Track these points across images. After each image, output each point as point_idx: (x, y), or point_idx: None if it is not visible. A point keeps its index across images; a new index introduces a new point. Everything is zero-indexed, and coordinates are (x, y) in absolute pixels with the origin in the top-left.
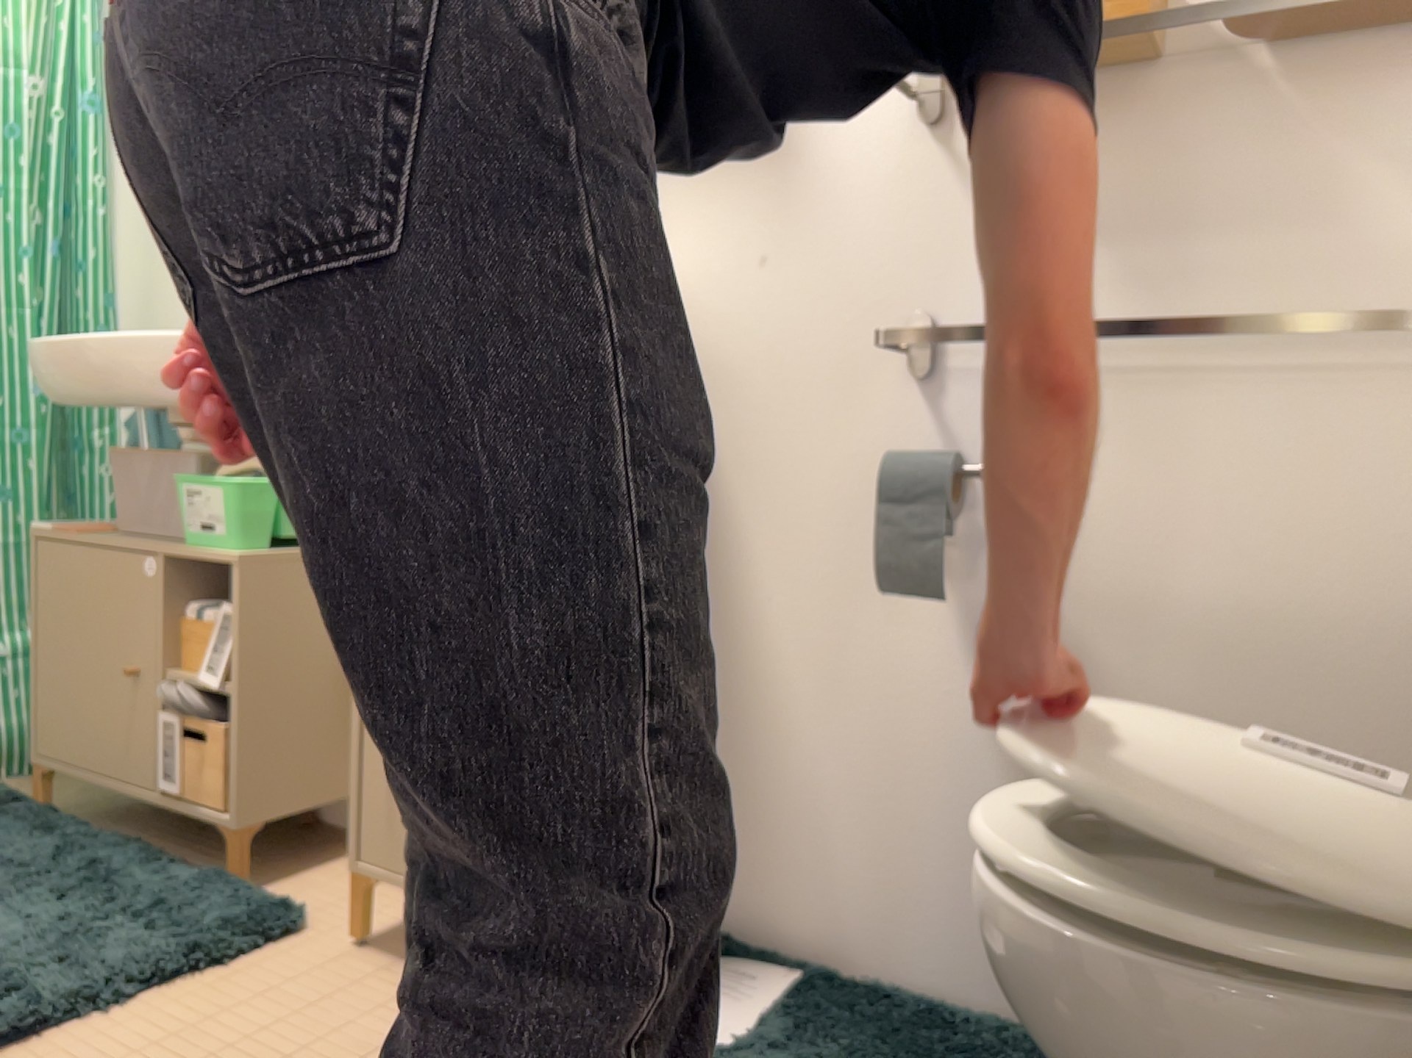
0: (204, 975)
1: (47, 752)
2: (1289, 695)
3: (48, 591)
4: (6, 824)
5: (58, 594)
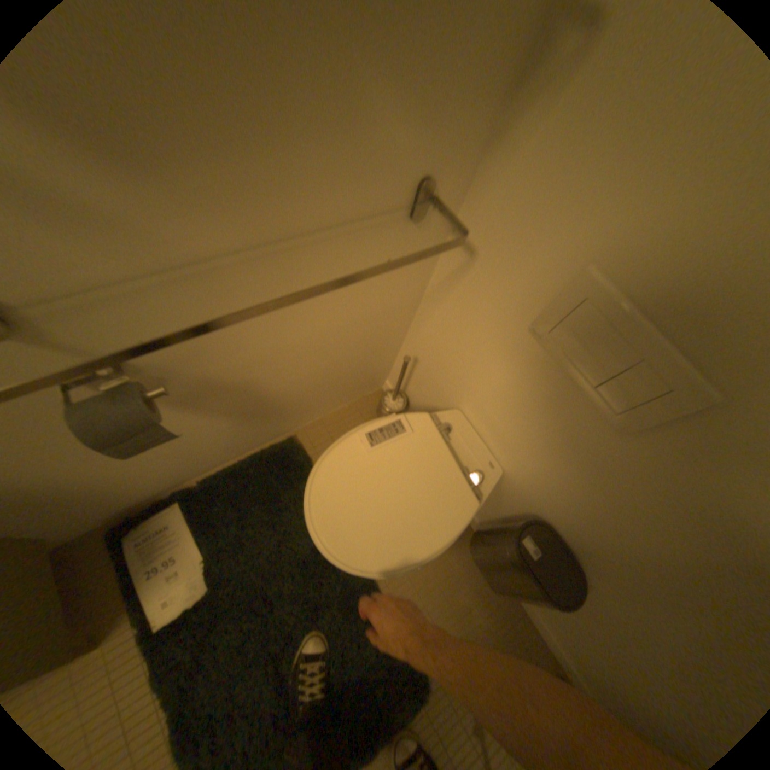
0: None
1: None
2: (326, 348)
3: None
4: None
5: None
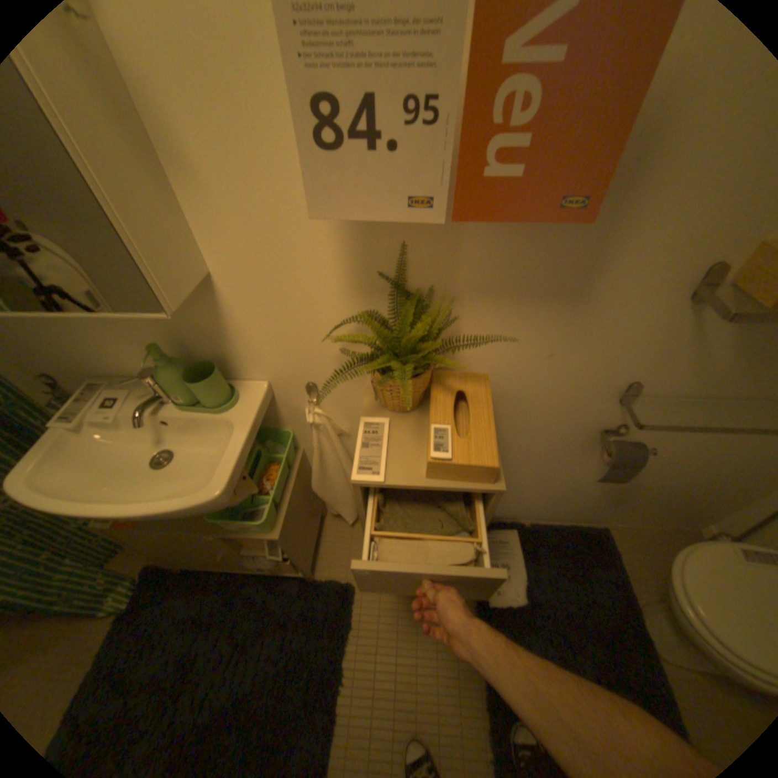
0: (350, 641)
1: (173, 568)
2: (709, 472)
3: (129, 542)
4: (180, 596)
5: (137, 542)
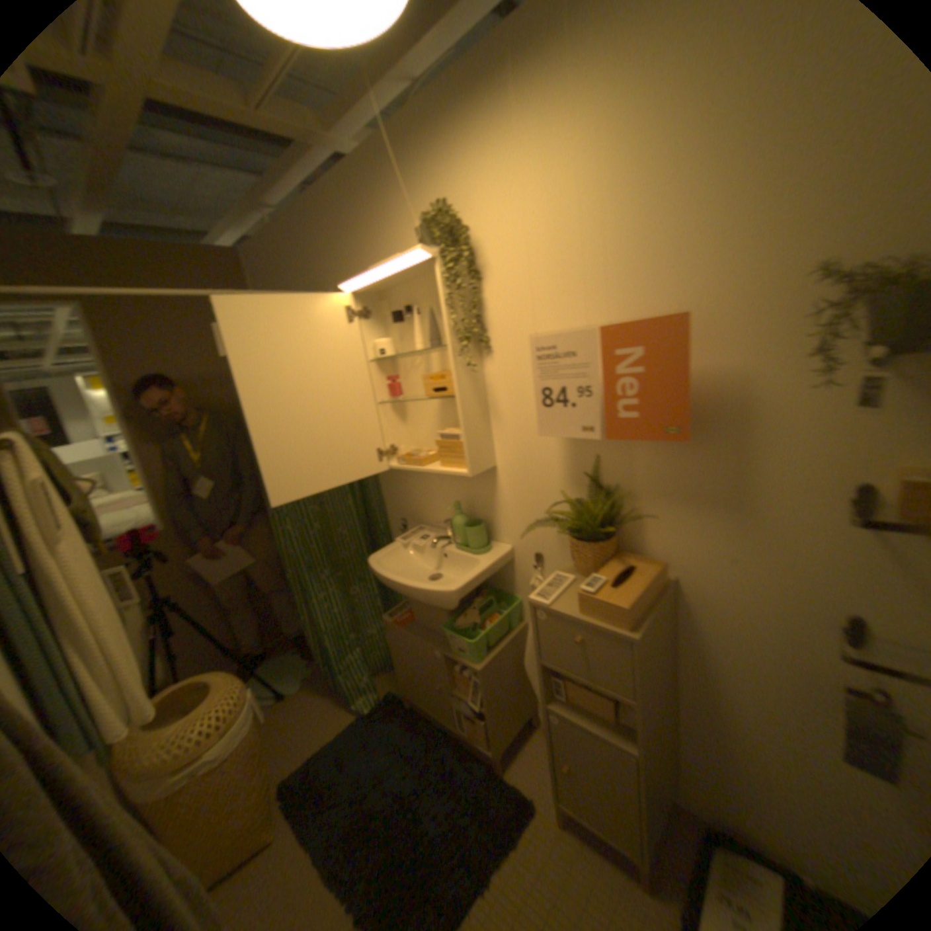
0: (510, 859)
1: (406, 696)
2: None
3: (394, 644)
4: (400, 726)
5: (398, 646)
